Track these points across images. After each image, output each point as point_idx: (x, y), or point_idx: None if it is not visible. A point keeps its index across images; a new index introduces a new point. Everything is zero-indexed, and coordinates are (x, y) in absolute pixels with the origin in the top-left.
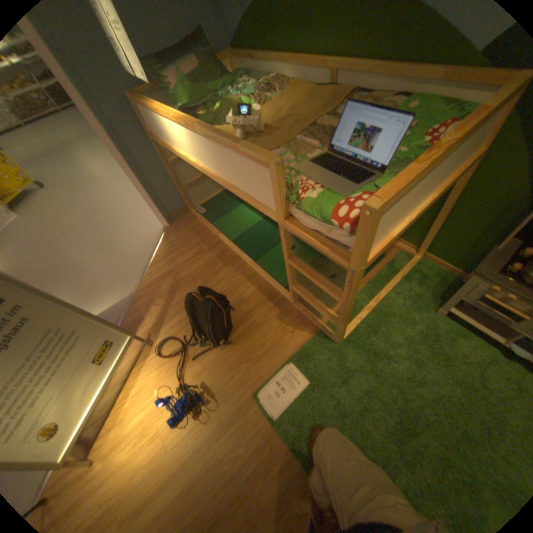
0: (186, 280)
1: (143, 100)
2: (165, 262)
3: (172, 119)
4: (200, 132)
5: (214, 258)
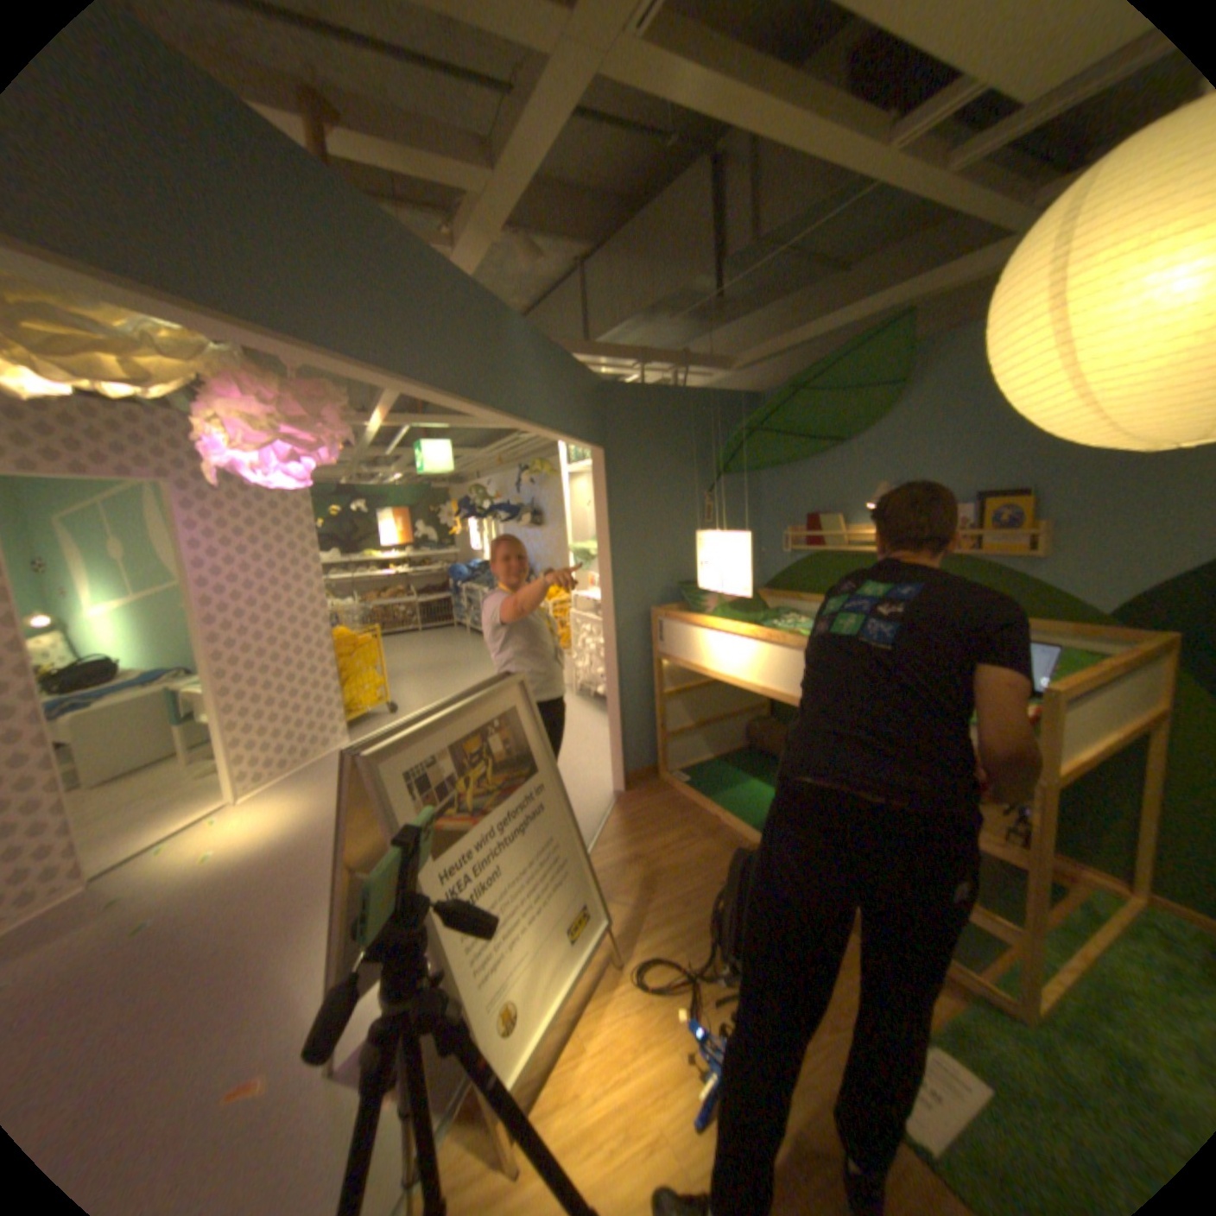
0: (673, 876)
1: (687, 616)
2: (625, 843)
3: (741, 632)
4: (793, 644)
5: (720, 850)
